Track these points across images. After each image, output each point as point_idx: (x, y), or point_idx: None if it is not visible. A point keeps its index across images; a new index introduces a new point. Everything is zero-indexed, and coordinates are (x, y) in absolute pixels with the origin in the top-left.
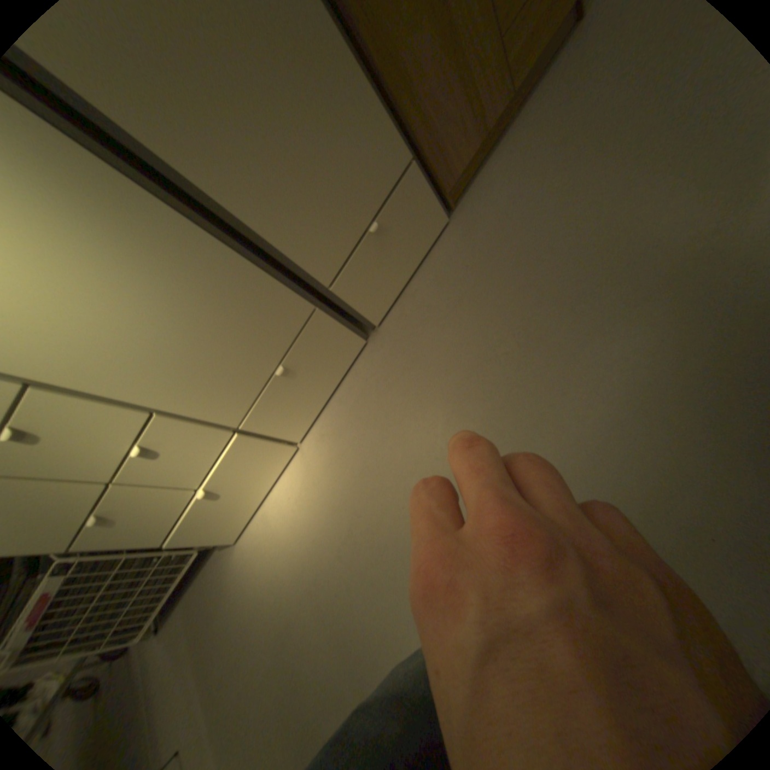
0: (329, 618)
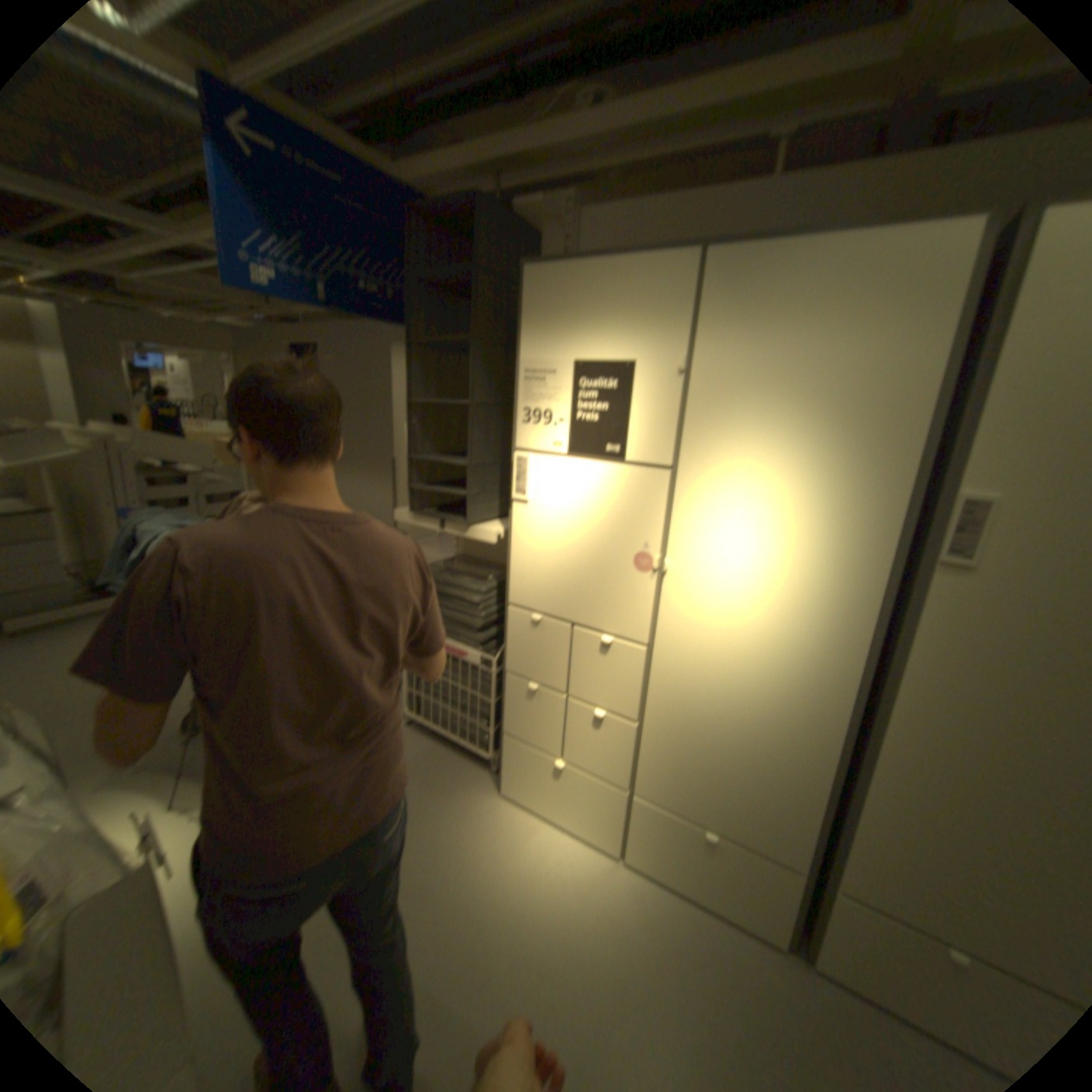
0: (447, 962)
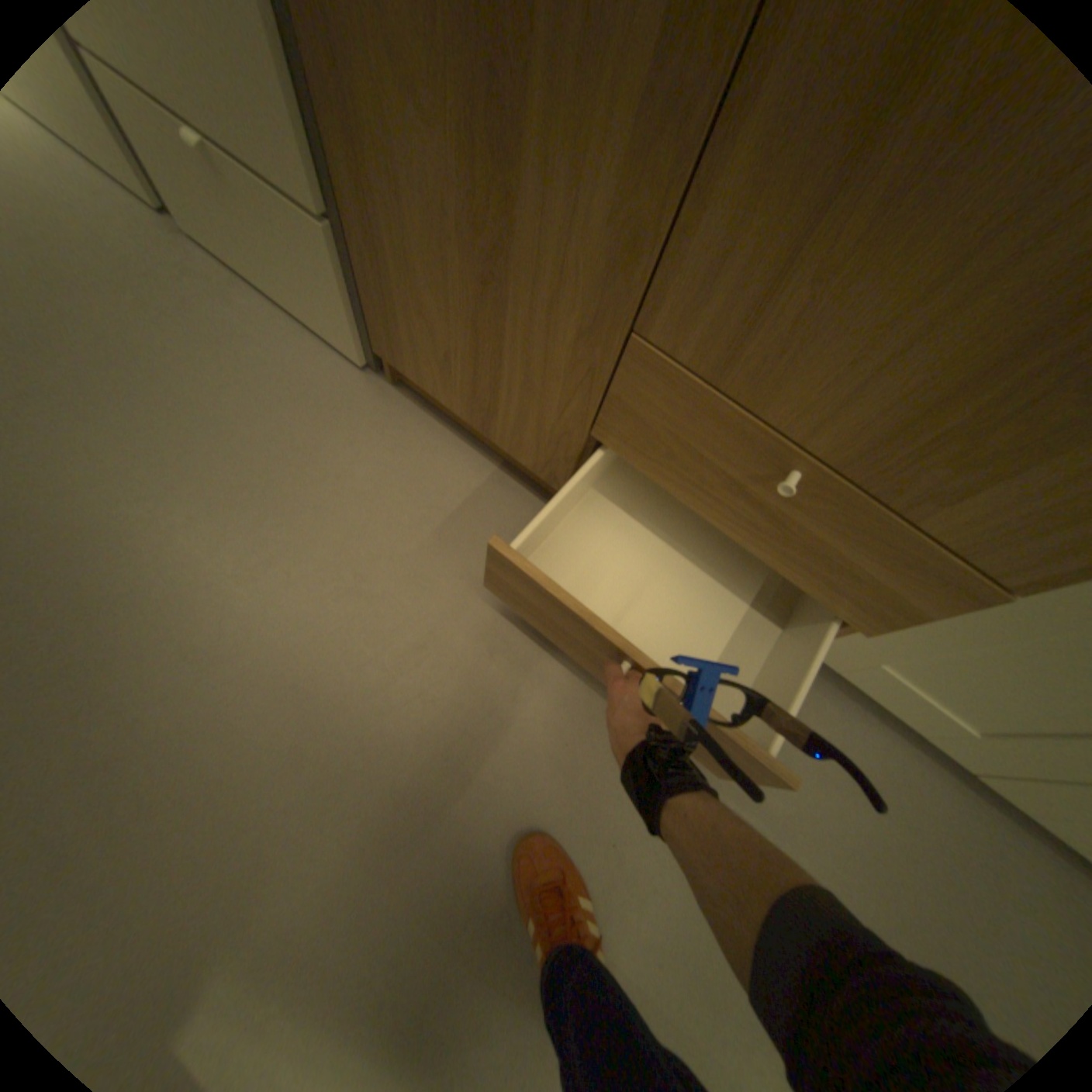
0: None
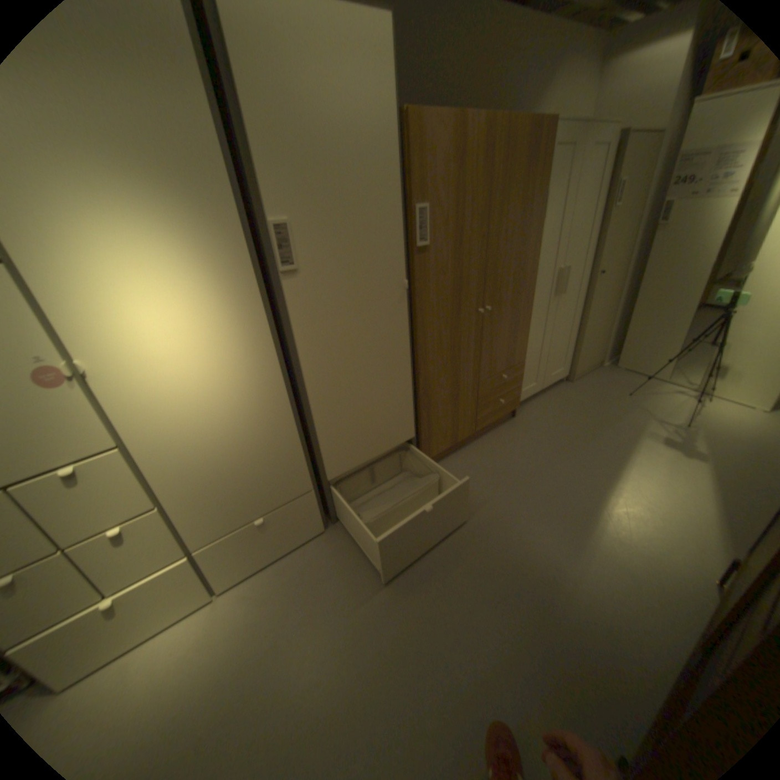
0: None
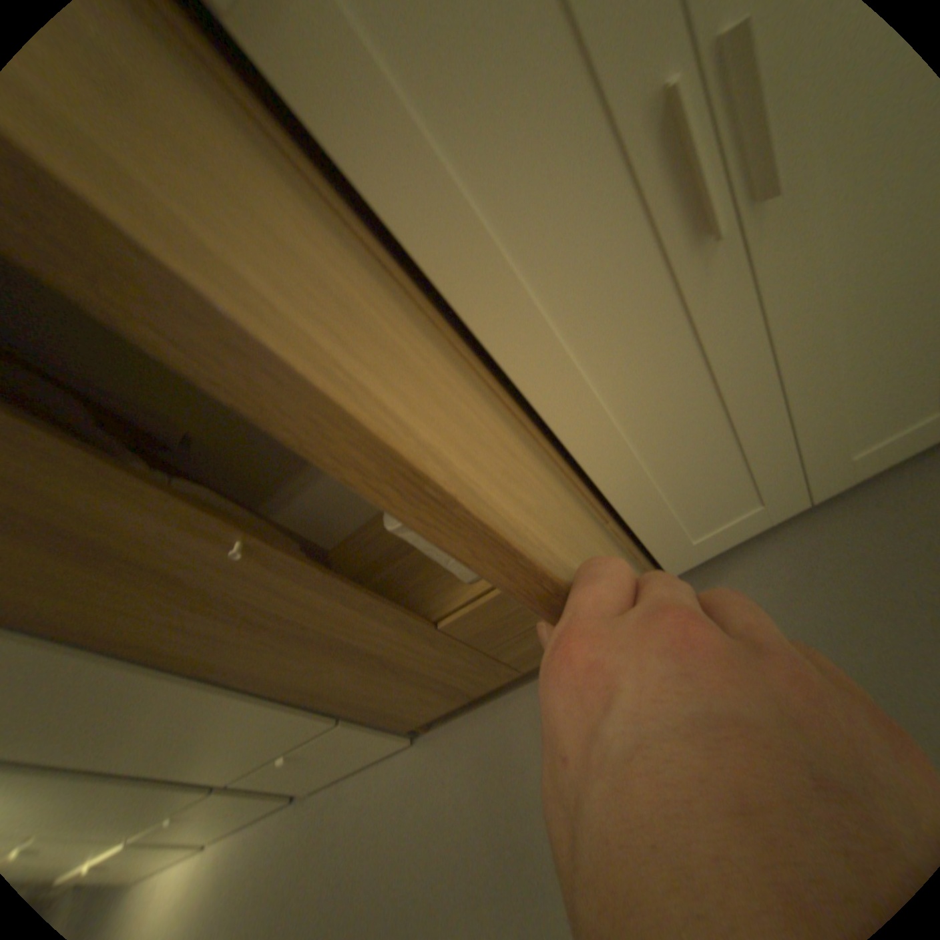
0: None
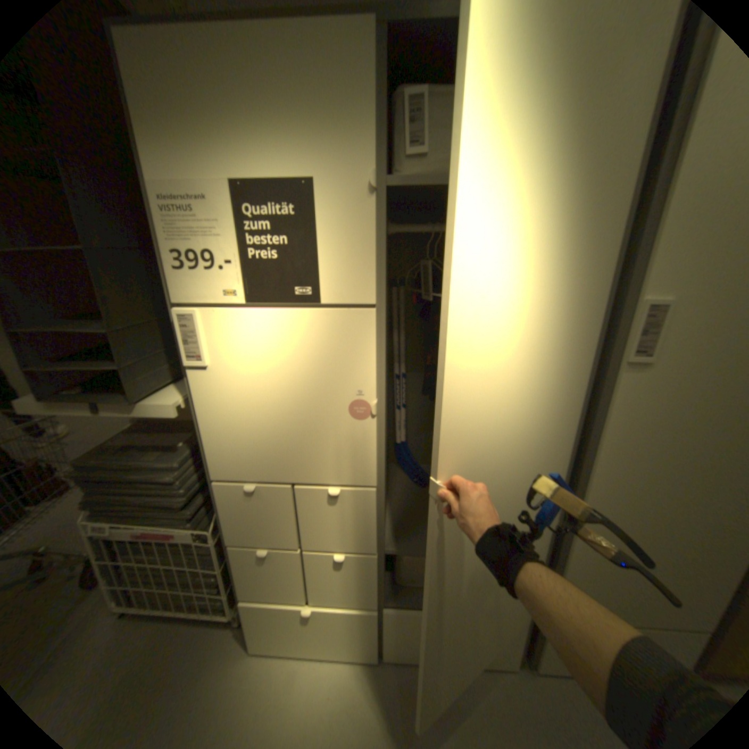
0: None
